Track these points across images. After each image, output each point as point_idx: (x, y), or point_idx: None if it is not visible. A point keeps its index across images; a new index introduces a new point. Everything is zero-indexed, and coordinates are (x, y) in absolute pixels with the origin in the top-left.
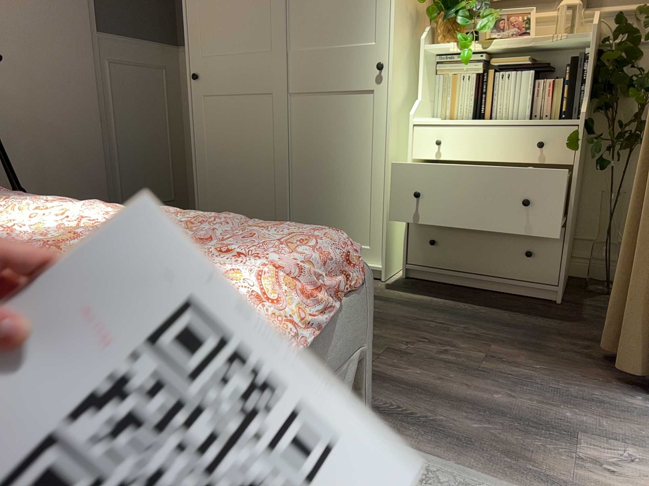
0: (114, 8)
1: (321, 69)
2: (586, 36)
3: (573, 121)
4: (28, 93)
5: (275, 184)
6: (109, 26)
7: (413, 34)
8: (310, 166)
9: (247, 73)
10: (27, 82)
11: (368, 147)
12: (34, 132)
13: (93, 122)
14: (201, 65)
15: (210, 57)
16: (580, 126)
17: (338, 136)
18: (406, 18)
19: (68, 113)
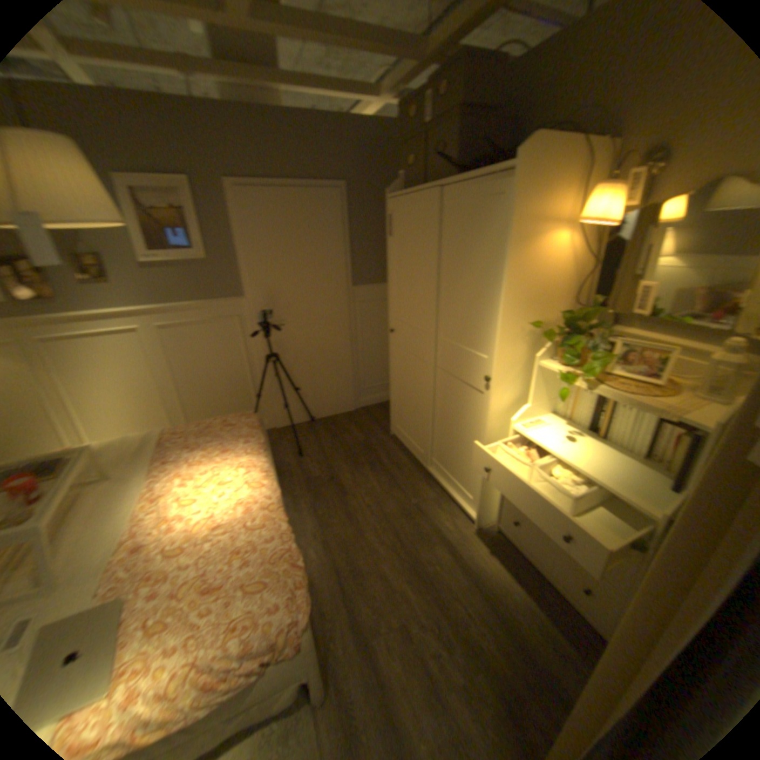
0: (361, 269)
1: (452, 359)
2: (703, 427)
3: (672, 498)
4: (303, 333)
5: (423, 420)
6: (357, 281)
7: (529, 348)
8: (443, 420)
9: (413, 341)
10: (302, 328)
11: (475, 430)
12: (306, 355)
13: (342, 343)
14: (393, 324)
15: (397, 321)
16: (658, 523)
17: (459, 411)
18: (516, 341)
19: (326, 341)
